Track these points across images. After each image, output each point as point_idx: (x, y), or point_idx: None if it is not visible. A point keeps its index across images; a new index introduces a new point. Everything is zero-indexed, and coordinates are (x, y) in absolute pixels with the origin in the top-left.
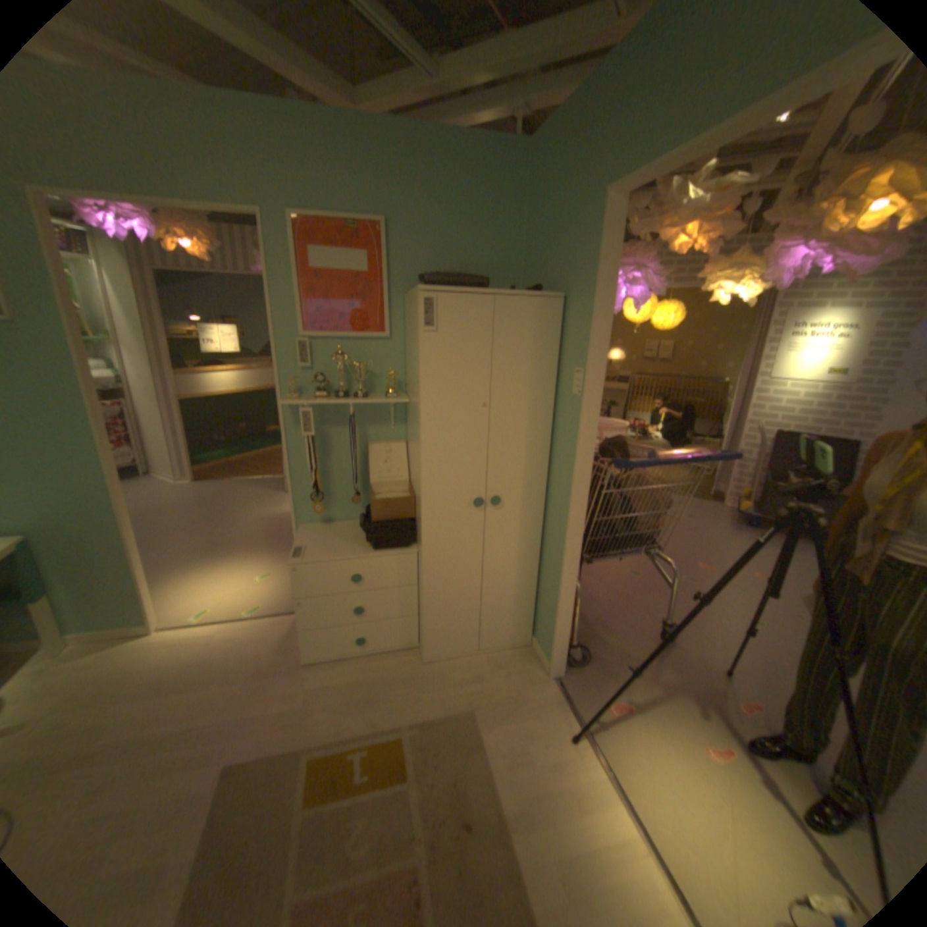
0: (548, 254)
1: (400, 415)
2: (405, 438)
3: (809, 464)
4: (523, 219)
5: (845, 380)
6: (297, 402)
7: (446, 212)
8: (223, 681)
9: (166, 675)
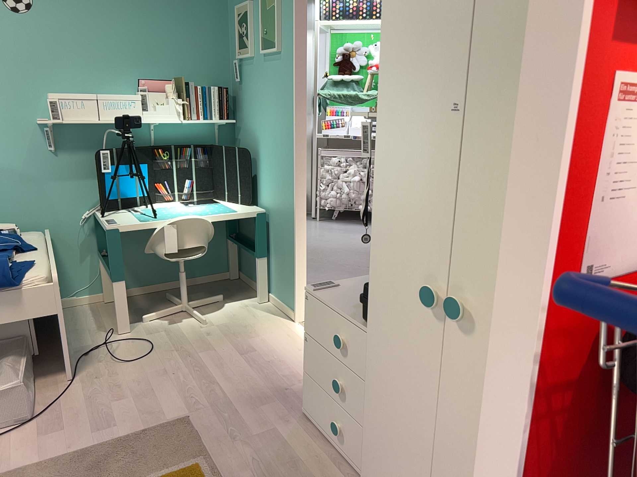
0: None
1: None
2: None
3: None
4: None
5: None
6: None
7: None
8: (266, 376)
9: (261, 348)
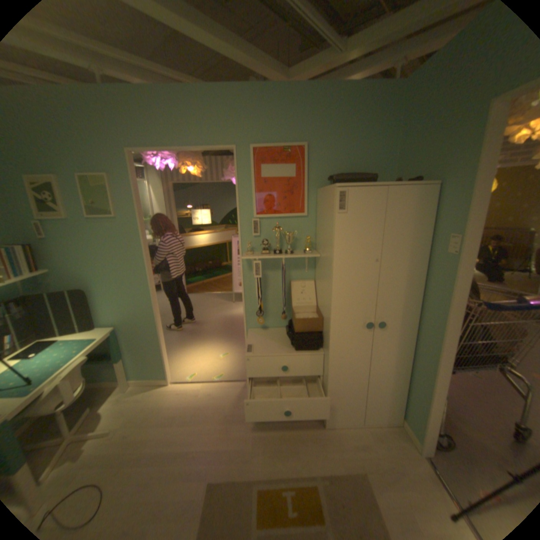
0: (423, 154)
1: (311, 263)
2: (314, 278)
3: None
4: (399, 133)
5: None
6: (250, 256)
7: (346, 134)
8: (205, 422)
9: (175, 413)
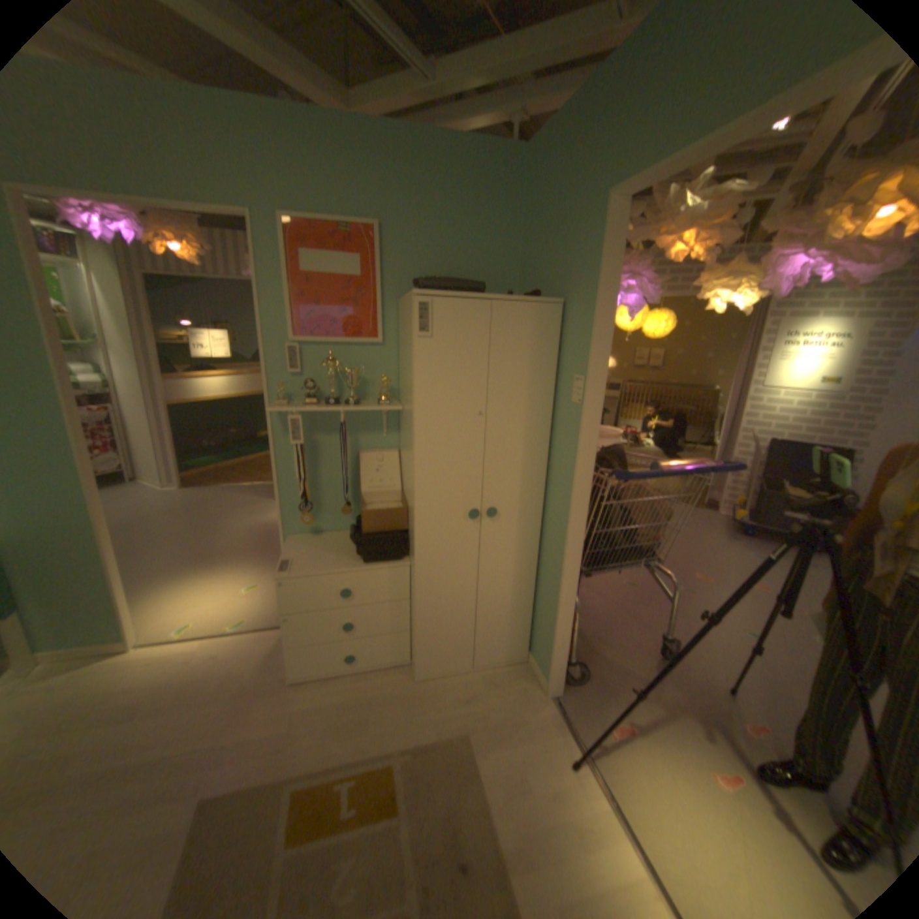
0: (546, 260)
1: (392, 422)
2: (398, 446)
3: (804, 473)
4: (520, 225)
5: (838, 389)
6: (286, 409)
7: (442, 216)
8: (203, 702)
9: (143, 696)
